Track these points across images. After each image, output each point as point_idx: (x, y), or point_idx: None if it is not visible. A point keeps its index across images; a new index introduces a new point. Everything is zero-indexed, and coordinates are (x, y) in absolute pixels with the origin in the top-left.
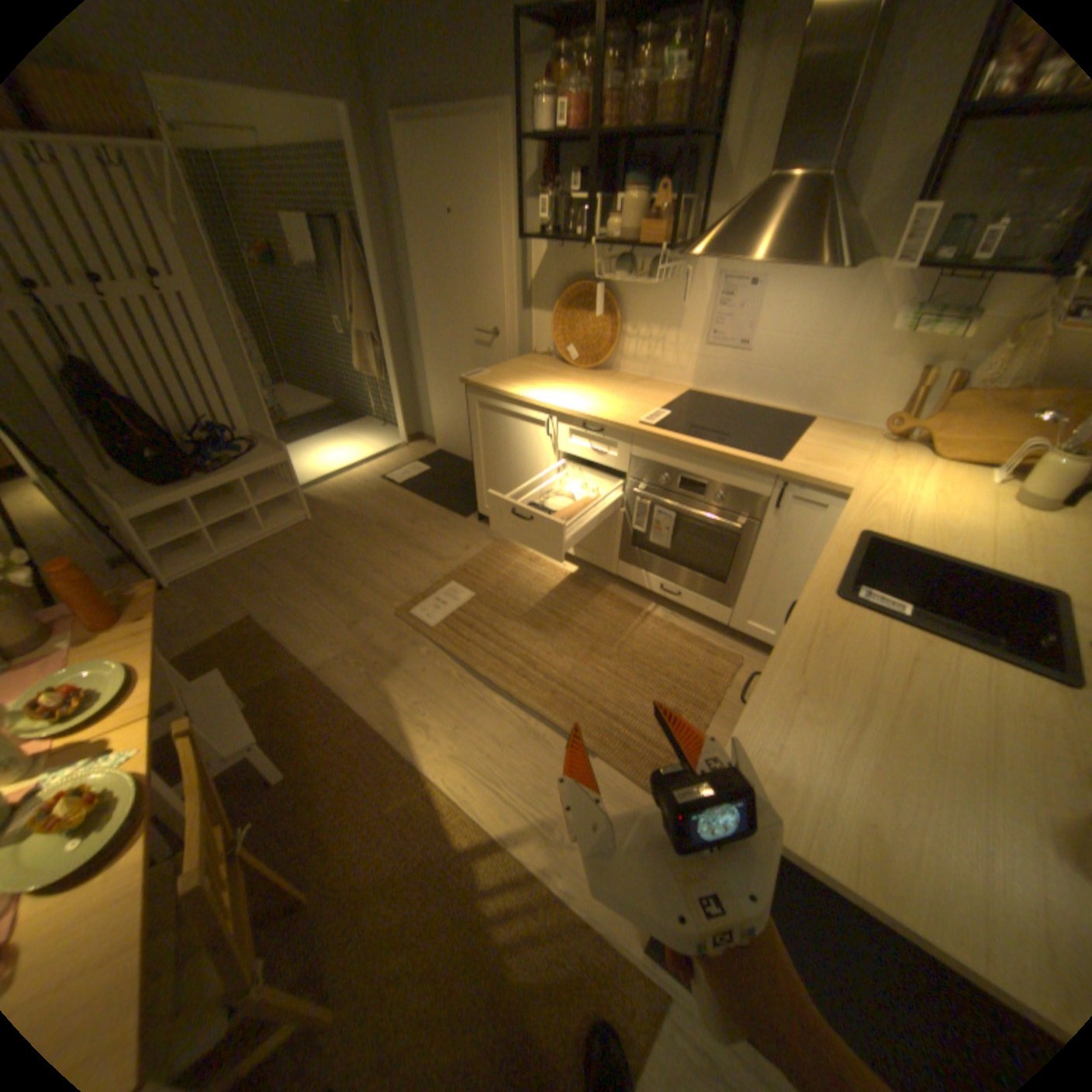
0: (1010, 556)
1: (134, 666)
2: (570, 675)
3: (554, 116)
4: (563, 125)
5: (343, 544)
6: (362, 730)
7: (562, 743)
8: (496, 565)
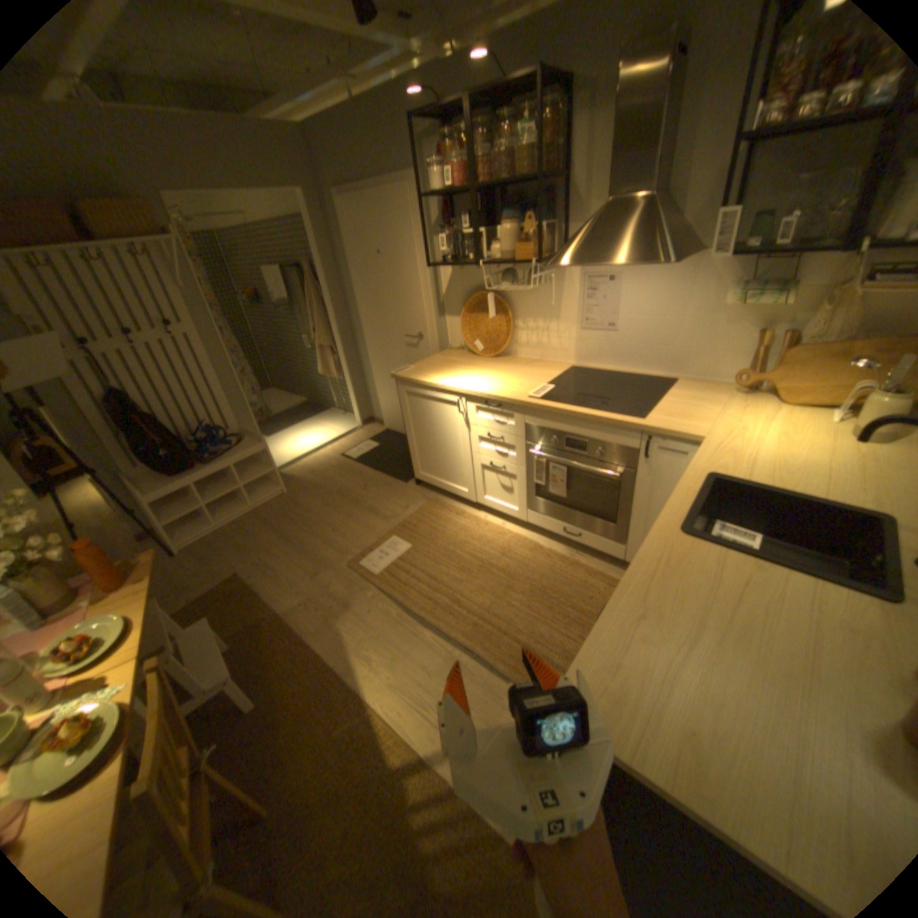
0: (844, 486)
1: (130, 618)
2: (489, 610)
3: (445, 177)
4: (453, 182)
5: (310, 511)
6: (317, 664)
7: (482, 671)
8: (429, 519)
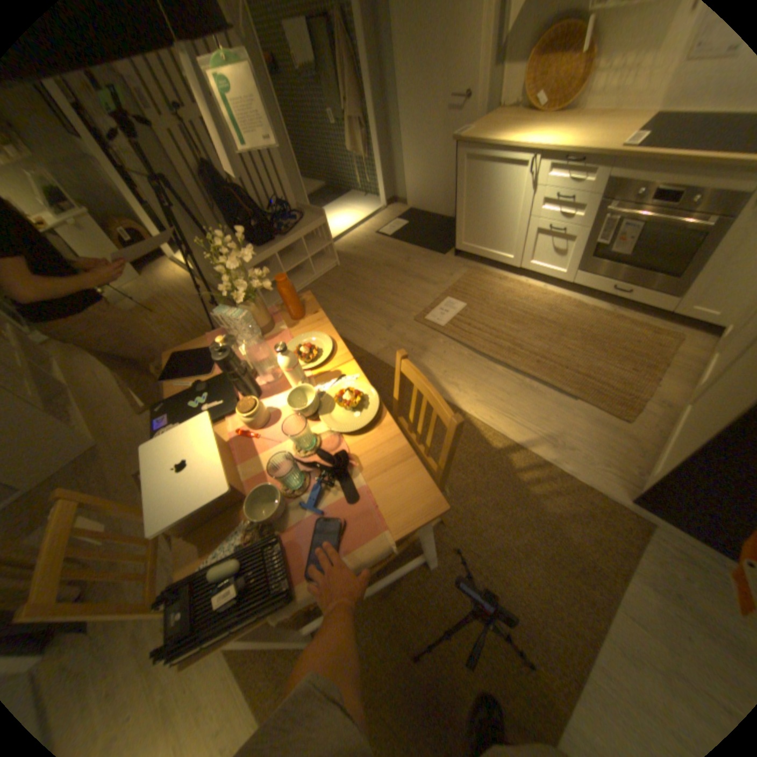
0: None
1: (329, 334)
2: (548, 351)
3: None
4: None
5: (365, 279)
6: None
7: (551, 392)
8: (475, 284)
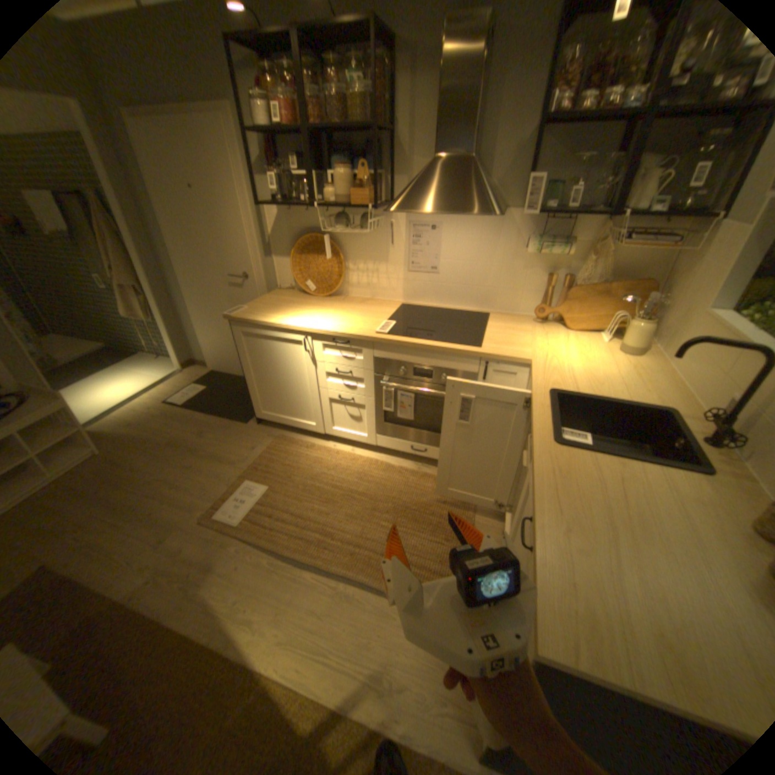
0: (635, 389)
1: None
2: (362, 535)
3: (268, 115)
4: (277, 122)
5: (137, 469)
6: (187, 645)
7: (370, 596)
8: (280, 457)
